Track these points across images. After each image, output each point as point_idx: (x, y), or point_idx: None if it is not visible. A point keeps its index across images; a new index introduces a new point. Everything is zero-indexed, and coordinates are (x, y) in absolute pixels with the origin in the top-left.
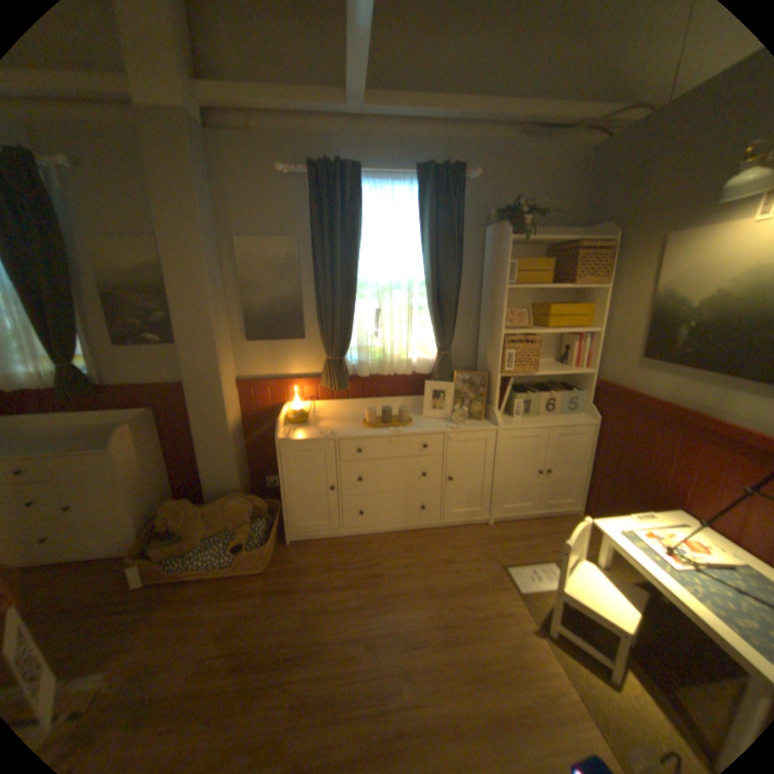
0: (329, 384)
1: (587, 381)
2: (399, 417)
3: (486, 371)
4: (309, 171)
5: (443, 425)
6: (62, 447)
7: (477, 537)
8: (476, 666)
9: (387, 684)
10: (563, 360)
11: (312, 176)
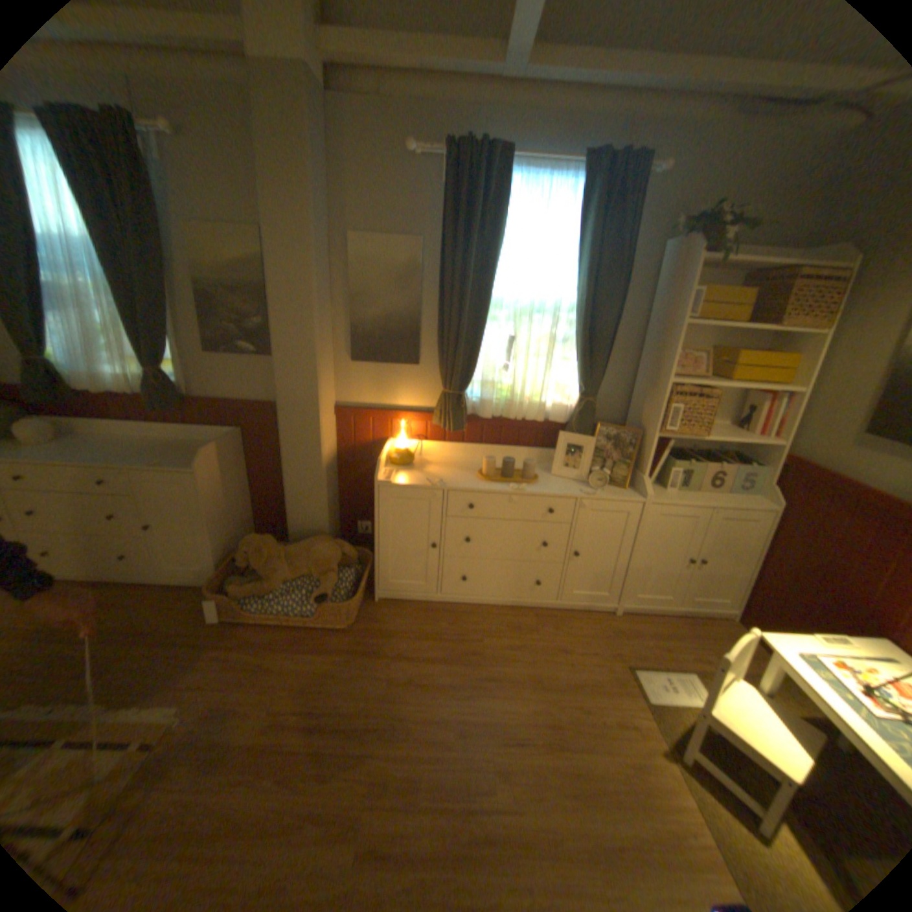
0: (443, 423)
1: (774, 455)
2: (523, 472)
3: (640, 428)
4: (449, 153)
5: (576, 488)
6: (146, 461)
7: (601, 628)
8: (587, 780)
9: (479, 781)
10: (744, 424)
11: (451, 160)
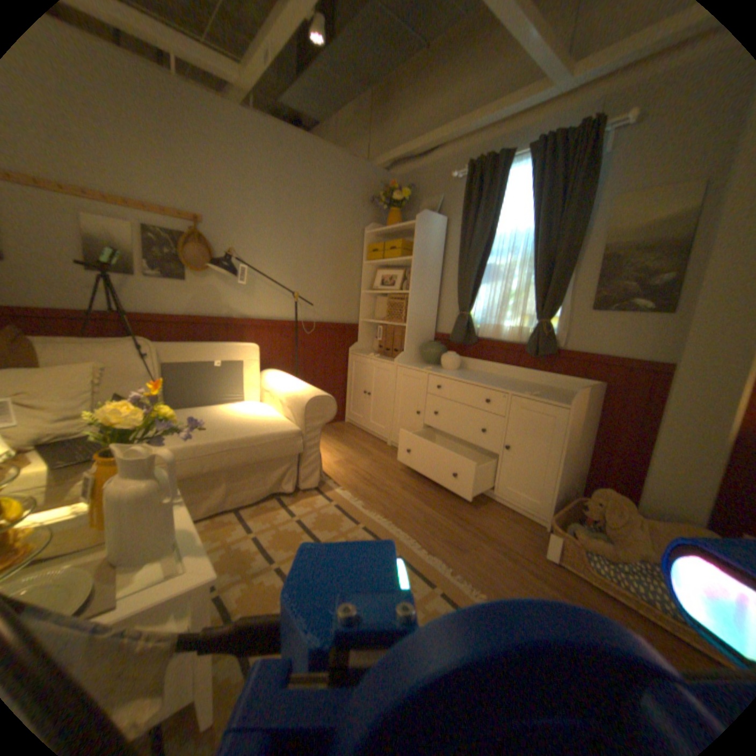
0: None
1: None
2: None
3: None
4: None
5: None
6: (525, 391)
7: None
8: None
9: None
10: None
11: None
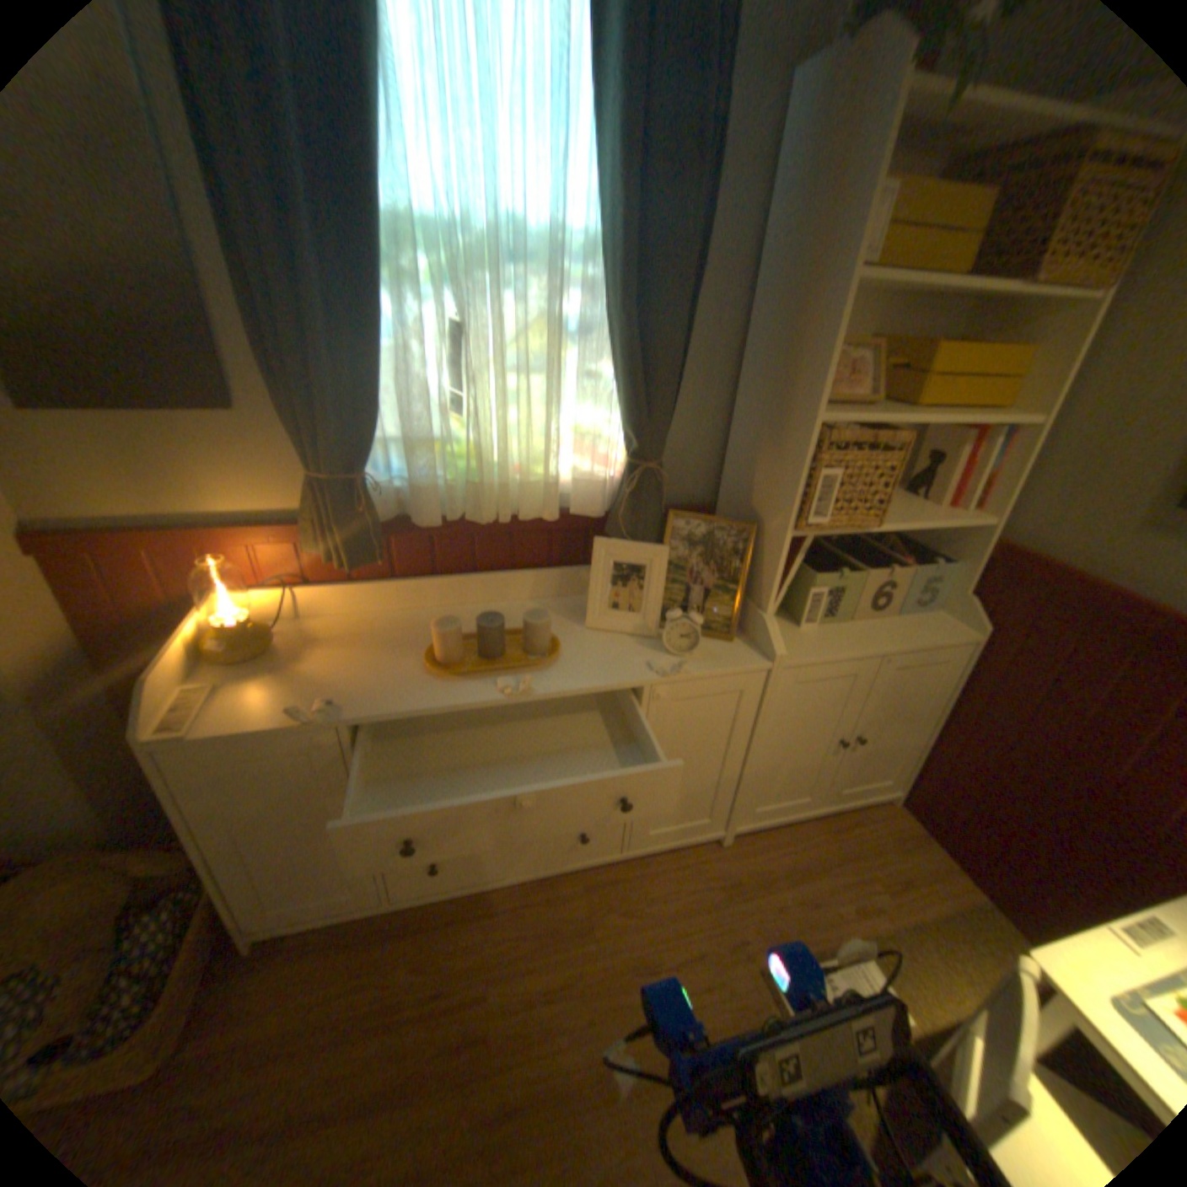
0: (329, 547)
1: (973, 543)
2: (529, 633)
3: (751, 515)
4: None
5: (640, 657)
6: None
7: (702, 884)
8: None
9: None
10: (914, 484)
11: None
